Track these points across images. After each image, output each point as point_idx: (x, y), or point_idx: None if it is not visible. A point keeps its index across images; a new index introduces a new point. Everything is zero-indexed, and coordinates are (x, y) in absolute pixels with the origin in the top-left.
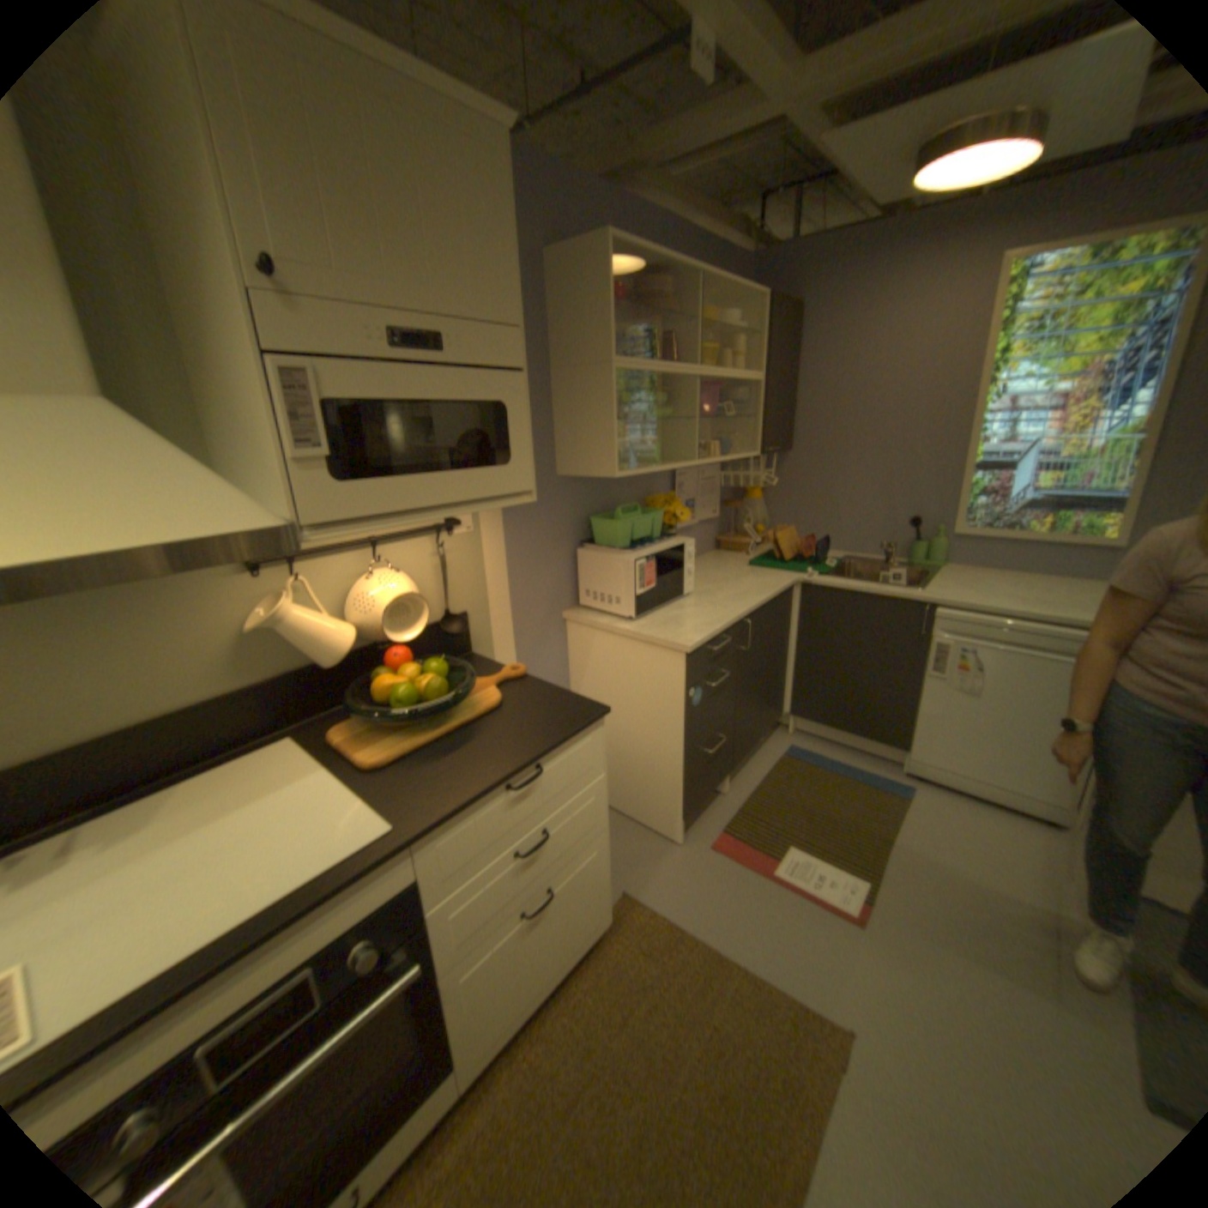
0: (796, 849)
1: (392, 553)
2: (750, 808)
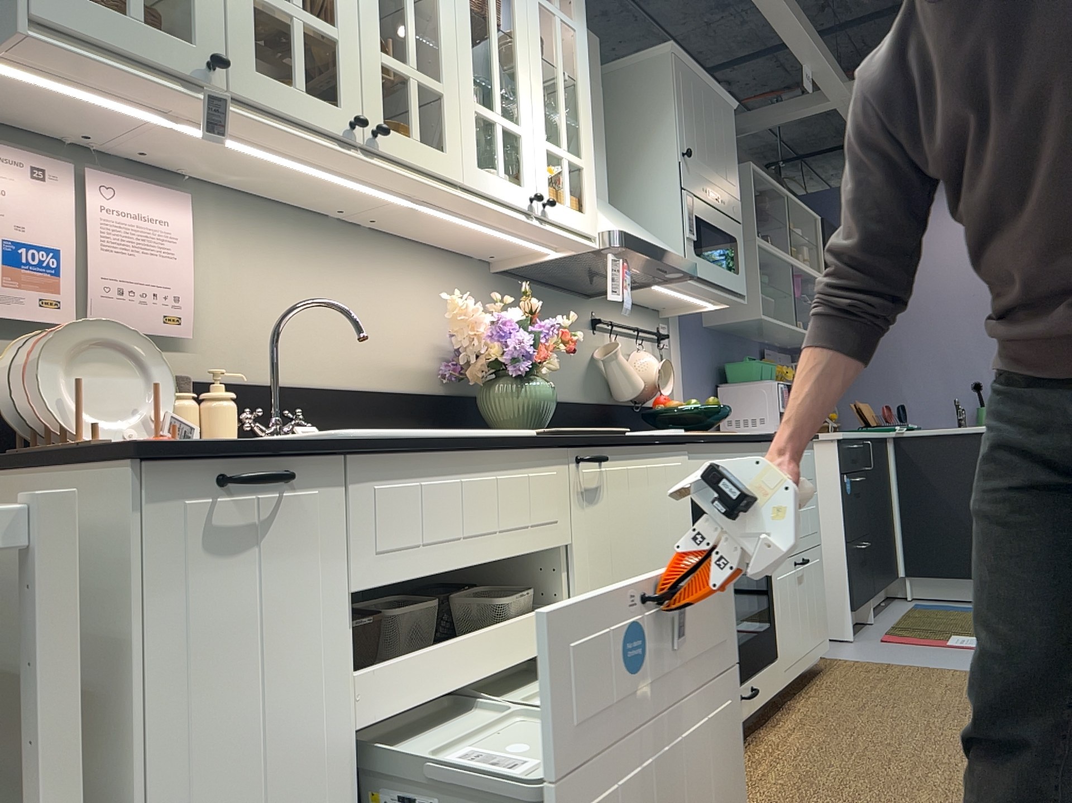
0: (958, 634)
1: (641, 345)
2: (902, 624)
